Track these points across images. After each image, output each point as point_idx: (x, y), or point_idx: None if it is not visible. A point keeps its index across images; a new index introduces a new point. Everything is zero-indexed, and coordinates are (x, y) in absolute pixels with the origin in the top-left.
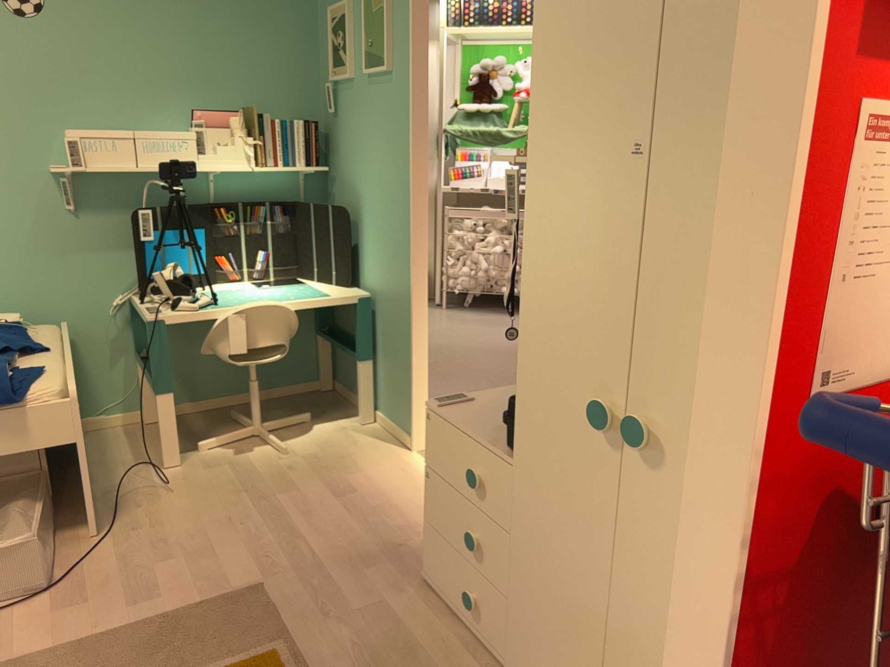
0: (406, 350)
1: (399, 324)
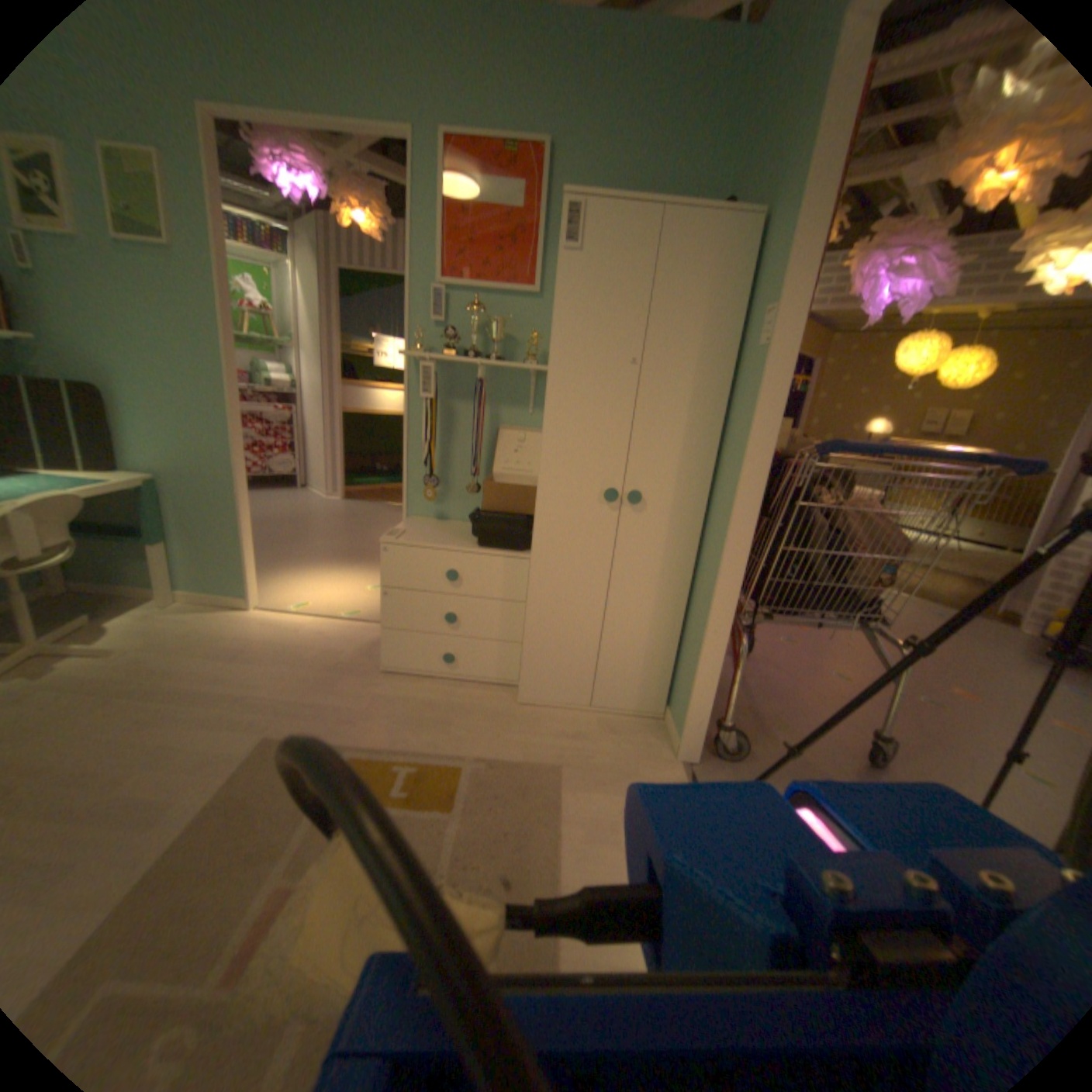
0: (227, 524)
1: (212, 502)
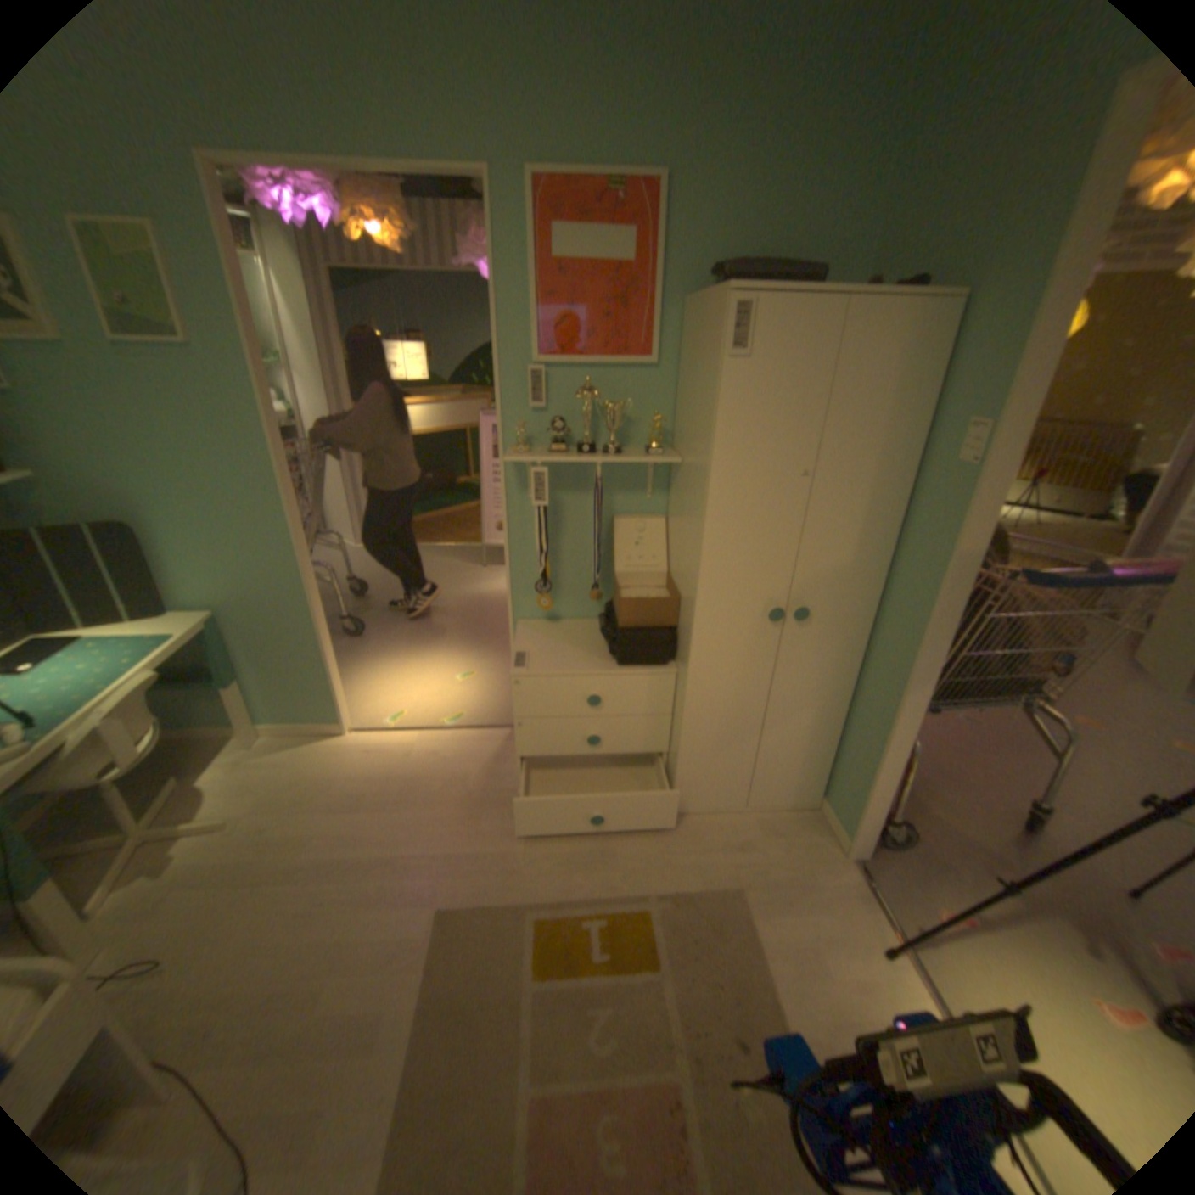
0: (308, 649)
1: (286, 629)
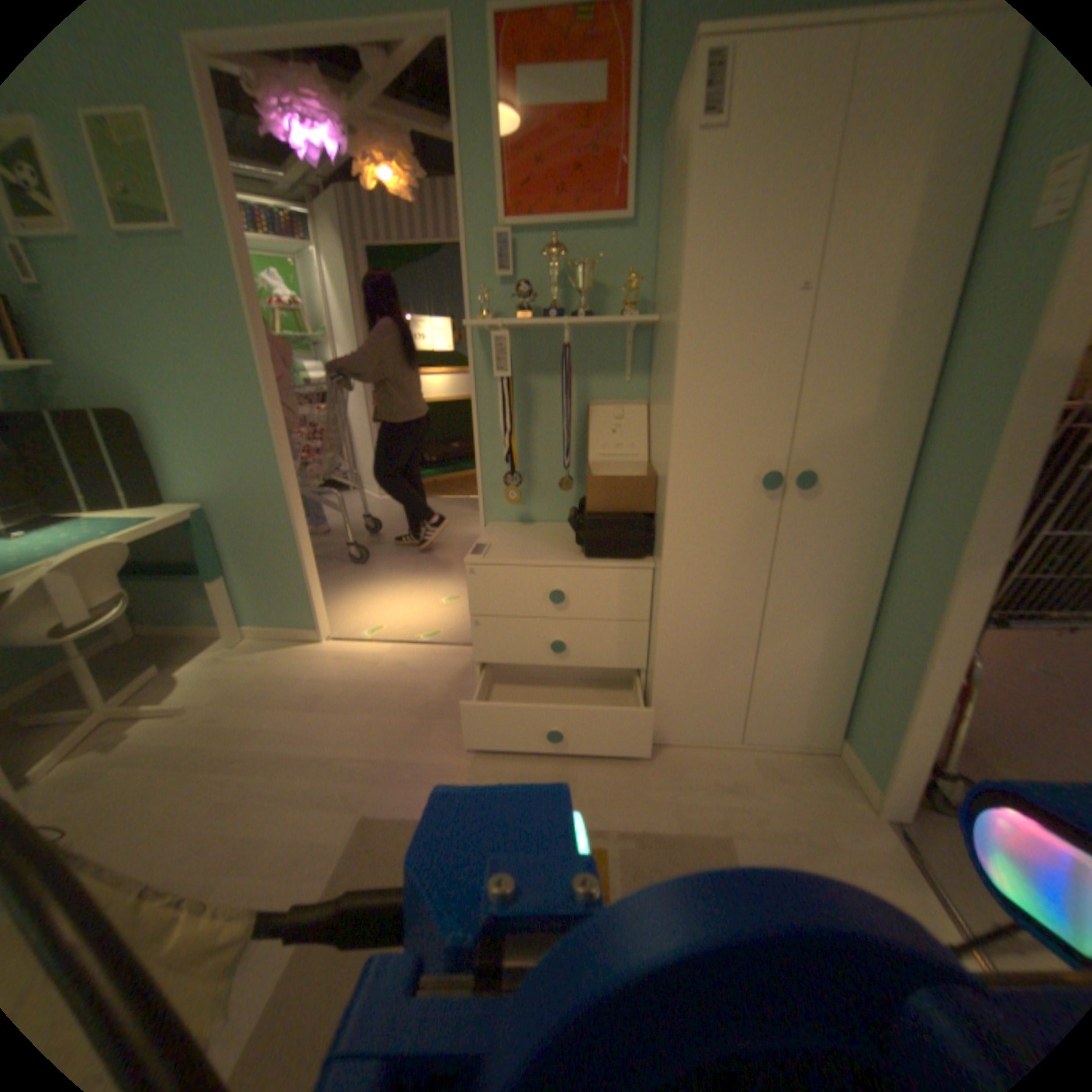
0: (287, 549)
1: (268, 526)
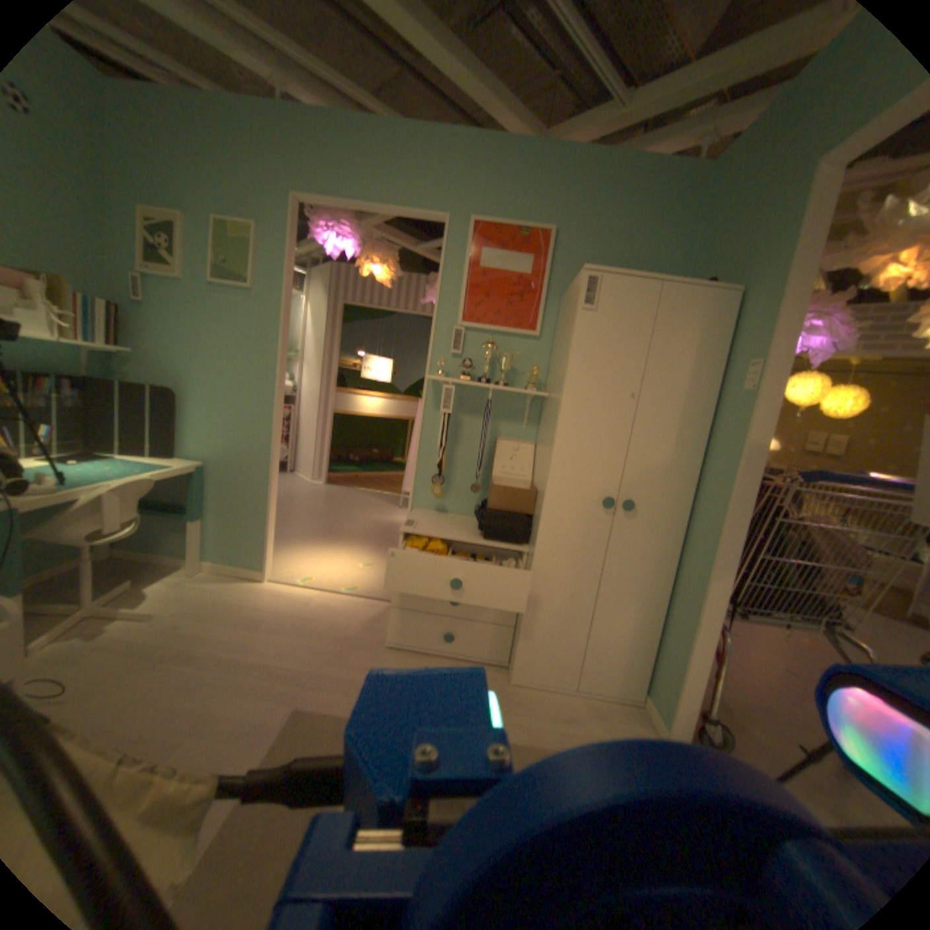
0: (257, 506)
1: (248, 487)
